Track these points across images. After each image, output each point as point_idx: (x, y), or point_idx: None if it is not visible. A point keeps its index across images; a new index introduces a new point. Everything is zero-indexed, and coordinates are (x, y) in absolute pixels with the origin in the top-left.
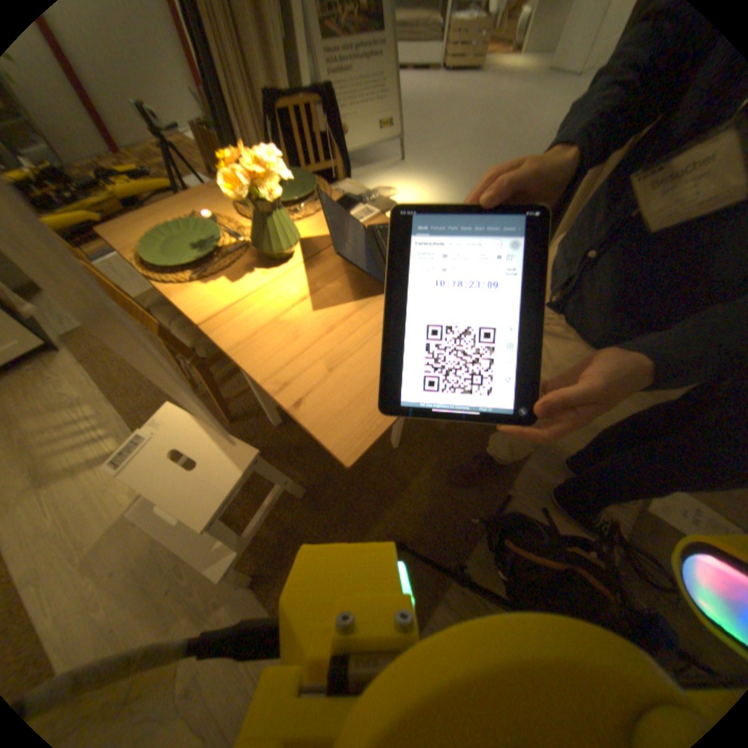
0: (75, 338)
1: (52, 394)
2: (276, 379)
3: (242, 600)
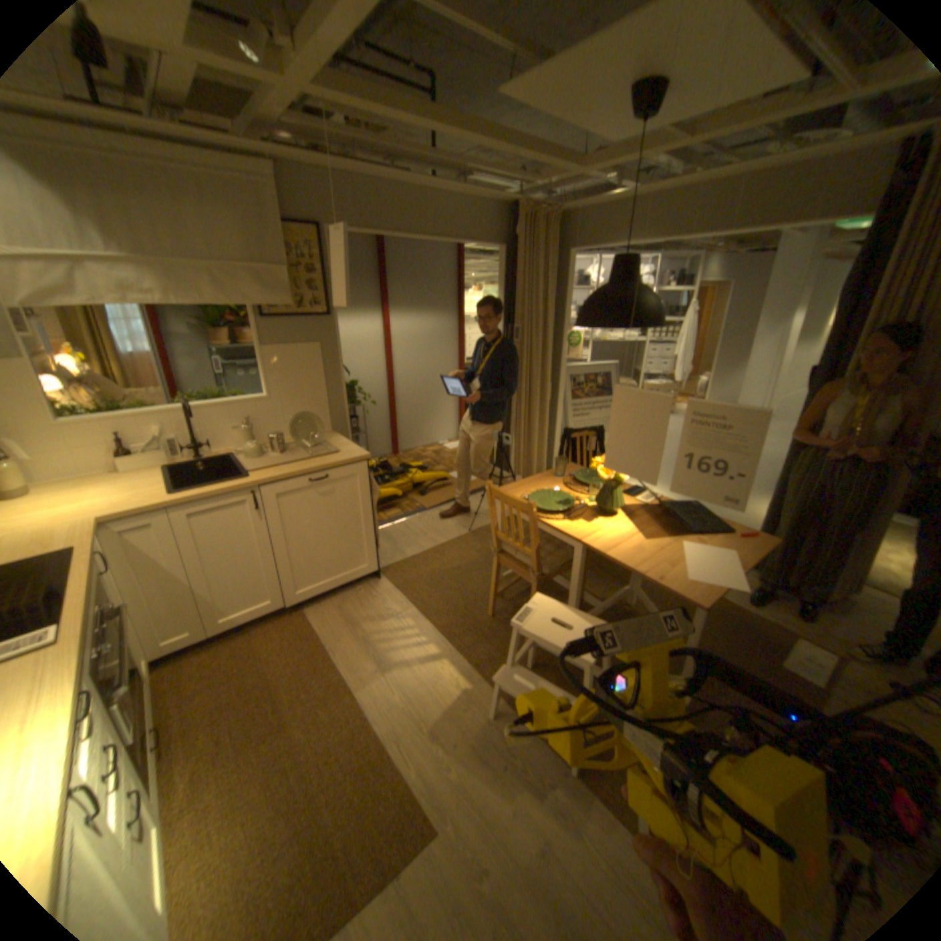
0: (387, 573)
1: (377, 610)
2: (640, 569)
3: (572, 791)
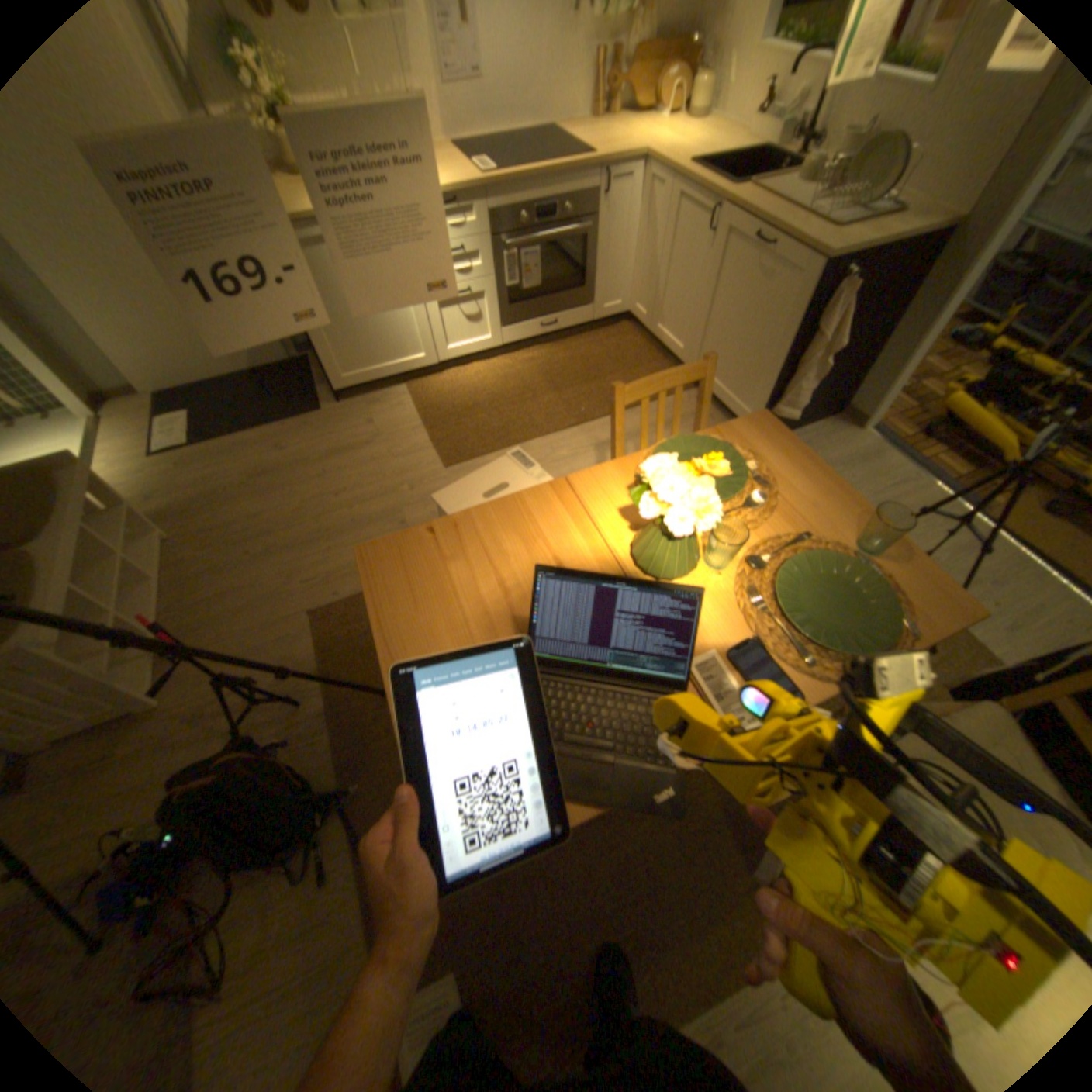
0: None
1: None
2: (465, 517)
3: None
